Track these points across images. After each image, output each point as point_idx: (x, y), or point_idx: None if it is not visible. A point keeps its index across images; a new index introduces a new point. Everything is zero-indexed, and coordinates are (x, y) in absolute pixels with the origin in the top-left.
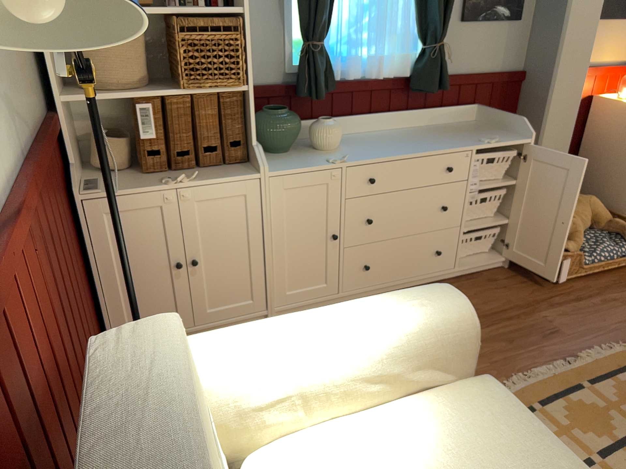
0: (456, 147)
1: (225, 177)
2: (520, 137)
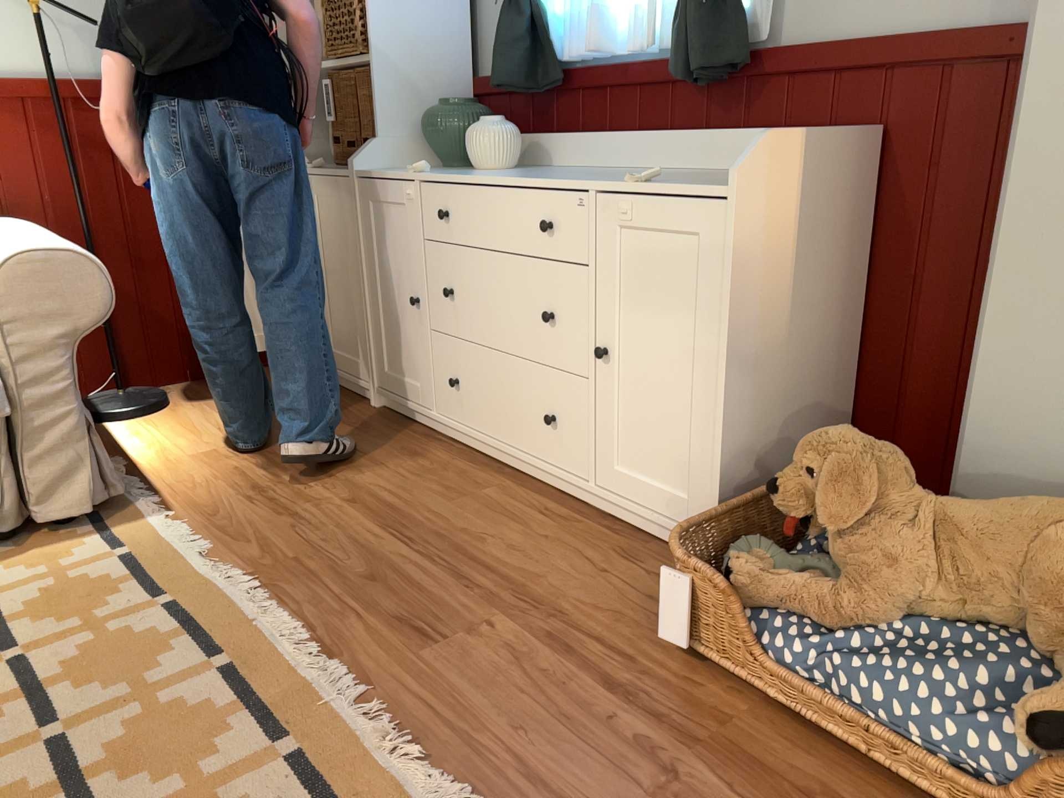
0: (570, 182)
1: (337, 173)
2: (729, 185)
